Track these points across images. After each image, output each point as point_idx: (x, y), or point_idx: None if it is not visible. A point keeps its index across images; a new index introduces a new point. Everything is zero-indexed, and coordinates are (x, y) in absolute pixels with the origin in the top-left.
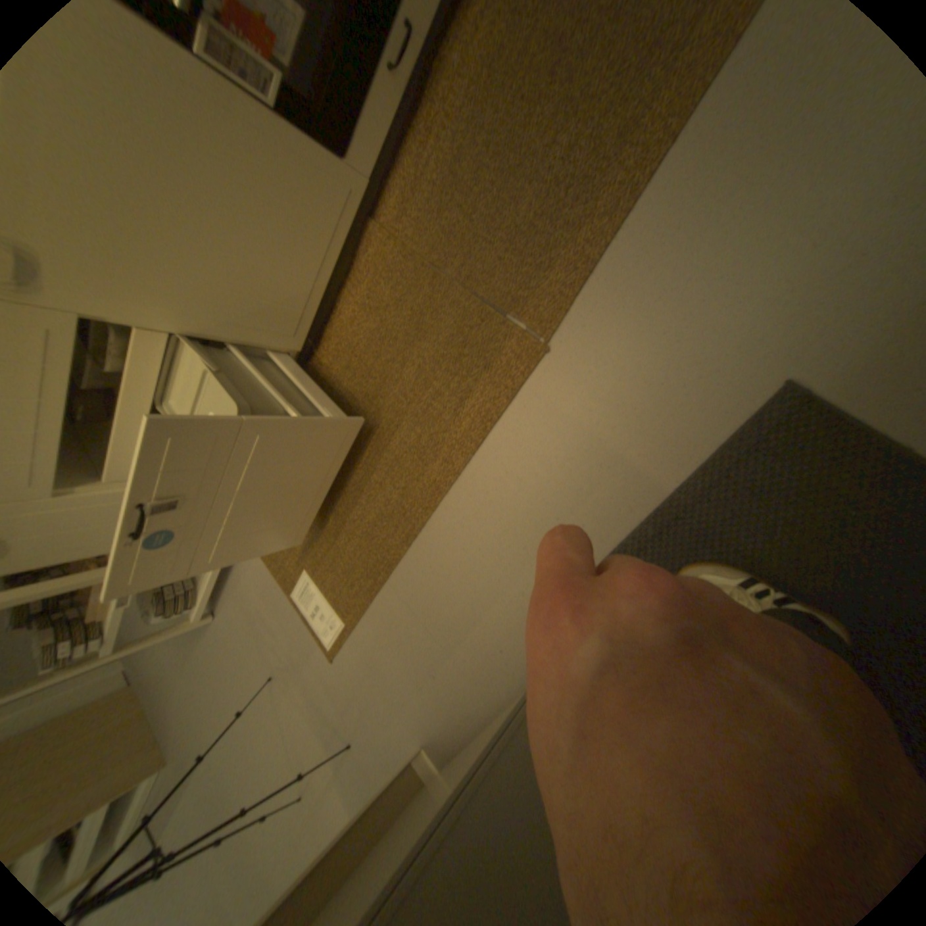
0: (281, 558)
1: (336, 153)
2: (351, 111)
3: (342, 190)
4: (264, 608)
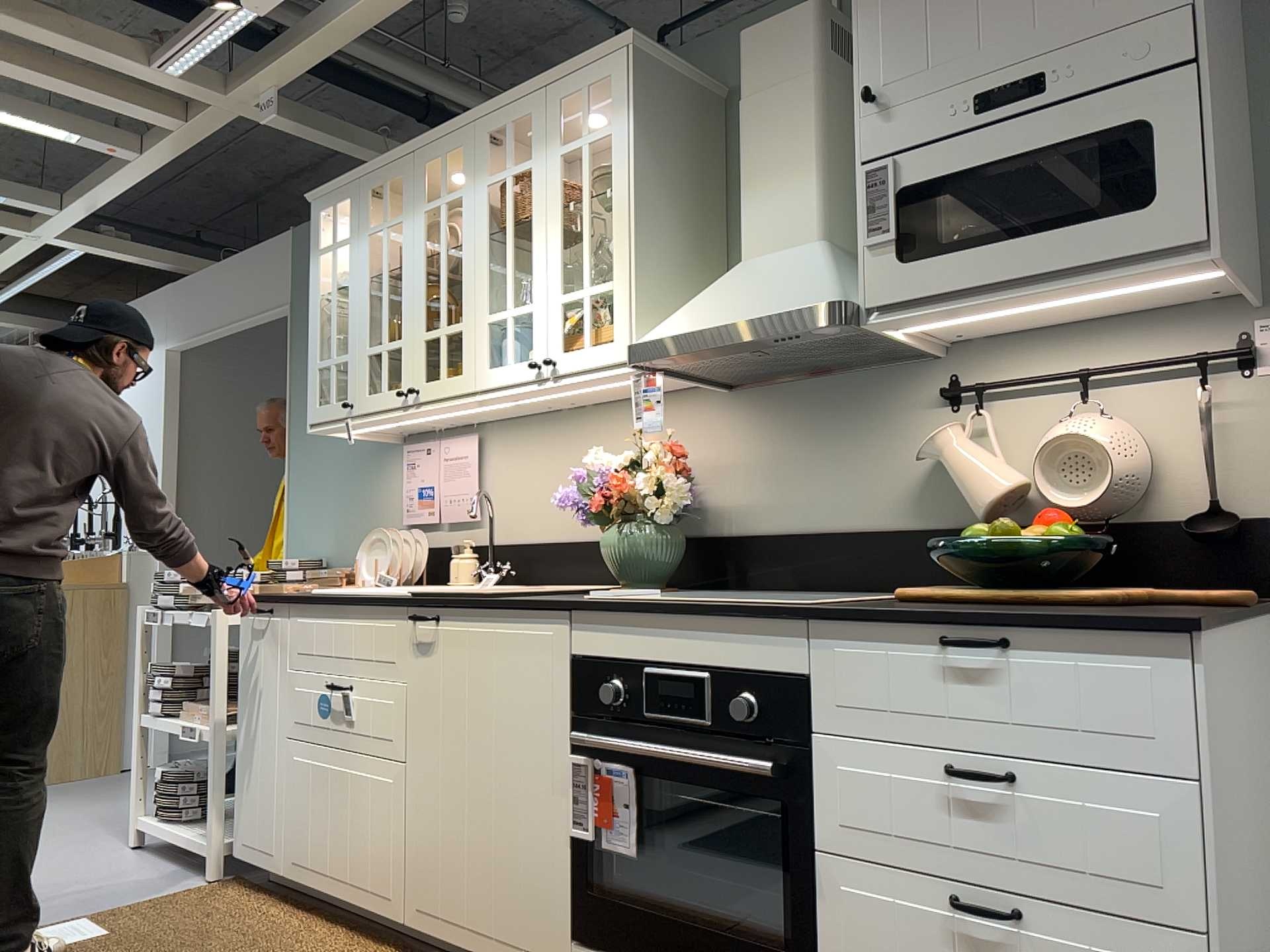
0: (149, 910)
1: (573, 929)
2: (608, 941)
3: (547, 947)
4: (95, 891)
